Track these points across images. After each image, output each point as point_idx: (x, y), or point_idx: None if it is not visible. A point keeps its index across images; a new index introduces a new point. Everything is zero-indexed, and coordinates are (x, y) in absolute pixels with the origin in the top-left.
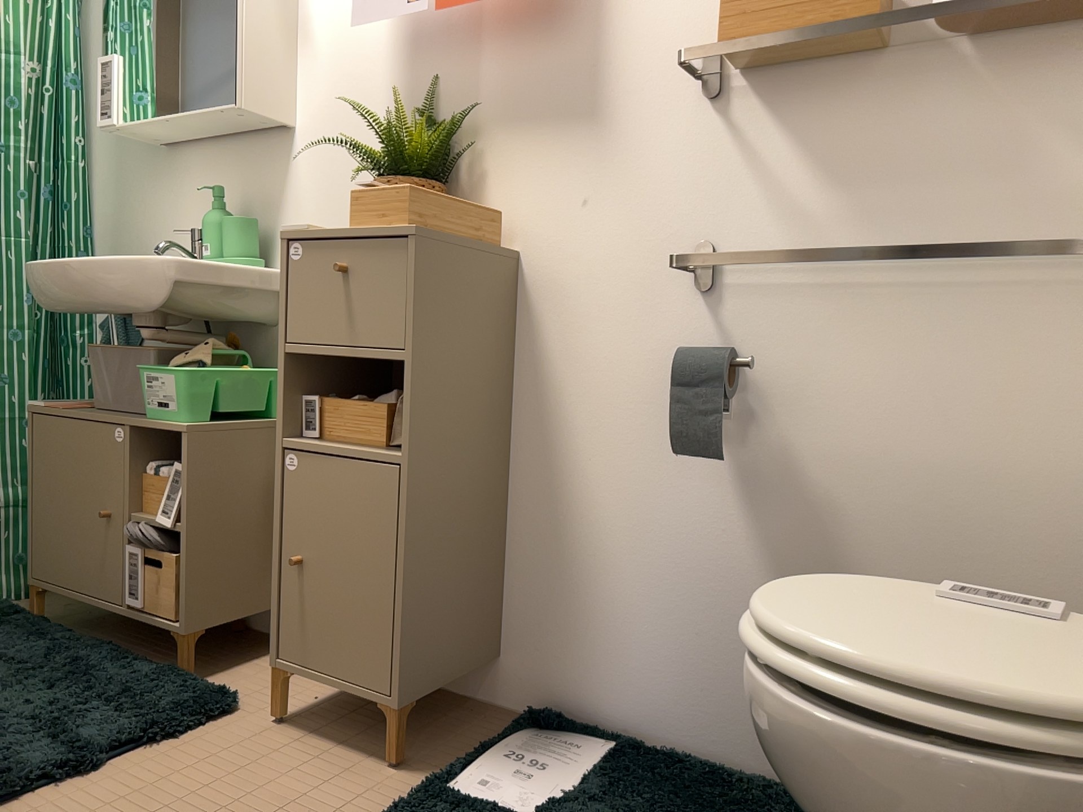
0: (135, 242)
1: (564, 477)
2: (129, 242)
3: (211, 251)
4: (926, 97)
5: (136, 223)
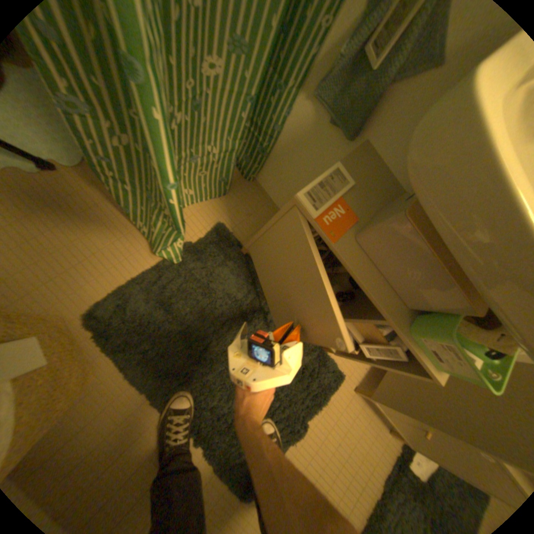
0: None
1: None
2: None
3: None
4: None
5: None
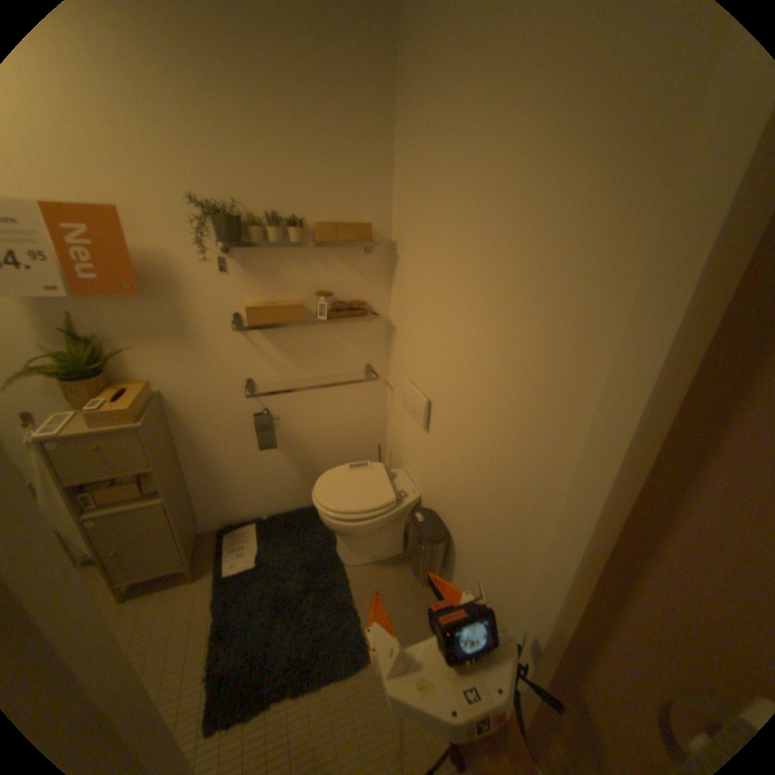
0: None
1: (209, 461)
2: None
3: None
4: (313, 333)
5: None
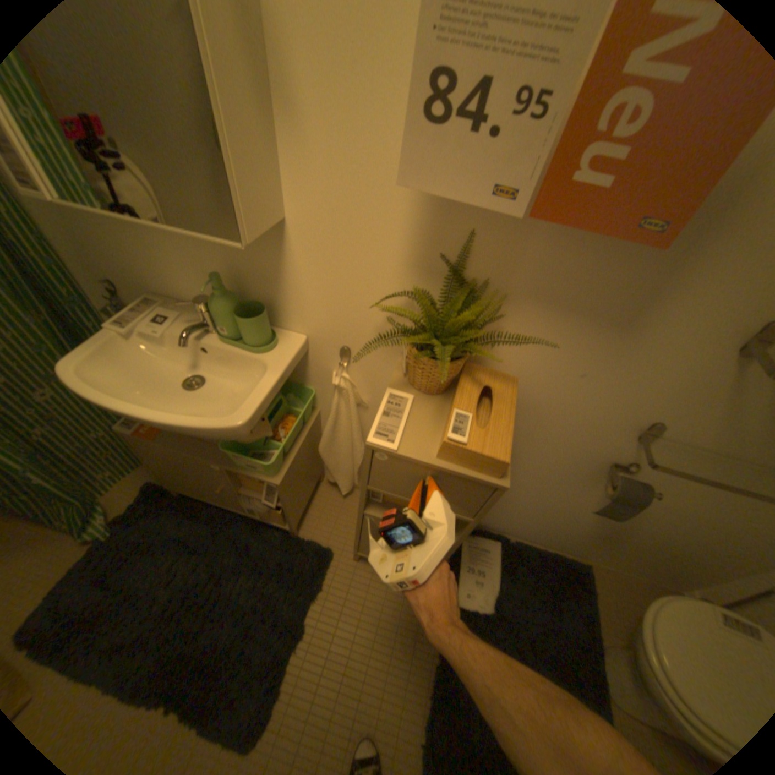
0: (107, 258)
1: None
2: (99, 256)
3: (228, 331)
4: None
5: (98, 242)
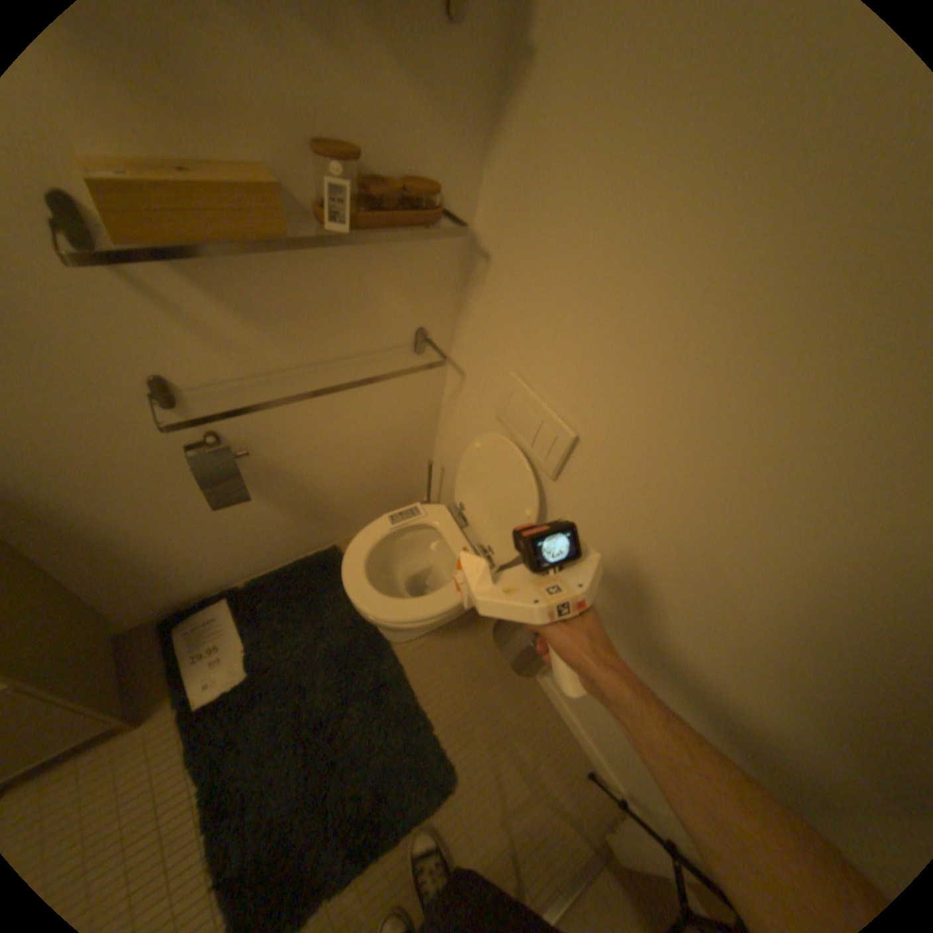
0: None
1: (100, 538)
2: None
3: None
4: (307, 257)
5: None
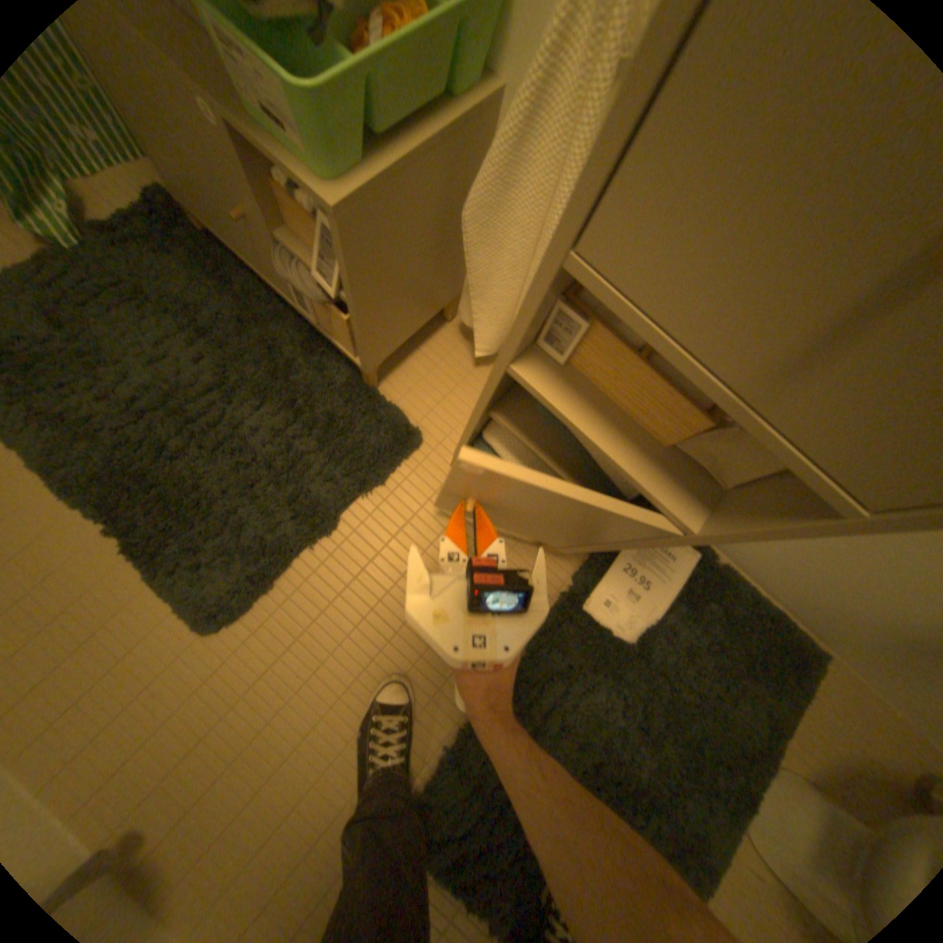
0: None
1: None
2: None
3: None
4: None
5: None
